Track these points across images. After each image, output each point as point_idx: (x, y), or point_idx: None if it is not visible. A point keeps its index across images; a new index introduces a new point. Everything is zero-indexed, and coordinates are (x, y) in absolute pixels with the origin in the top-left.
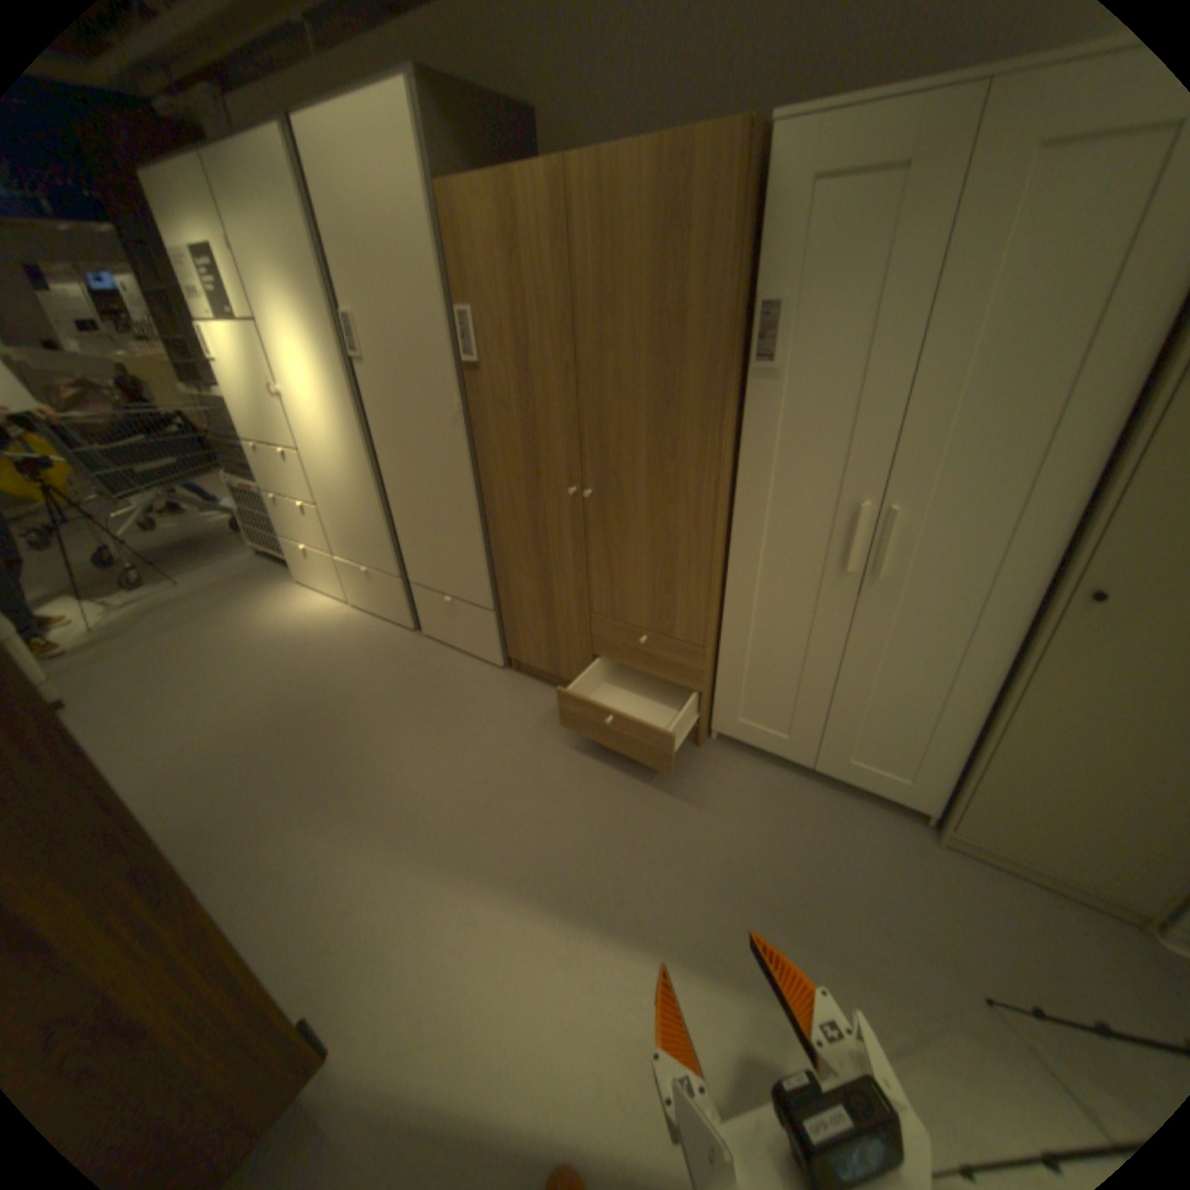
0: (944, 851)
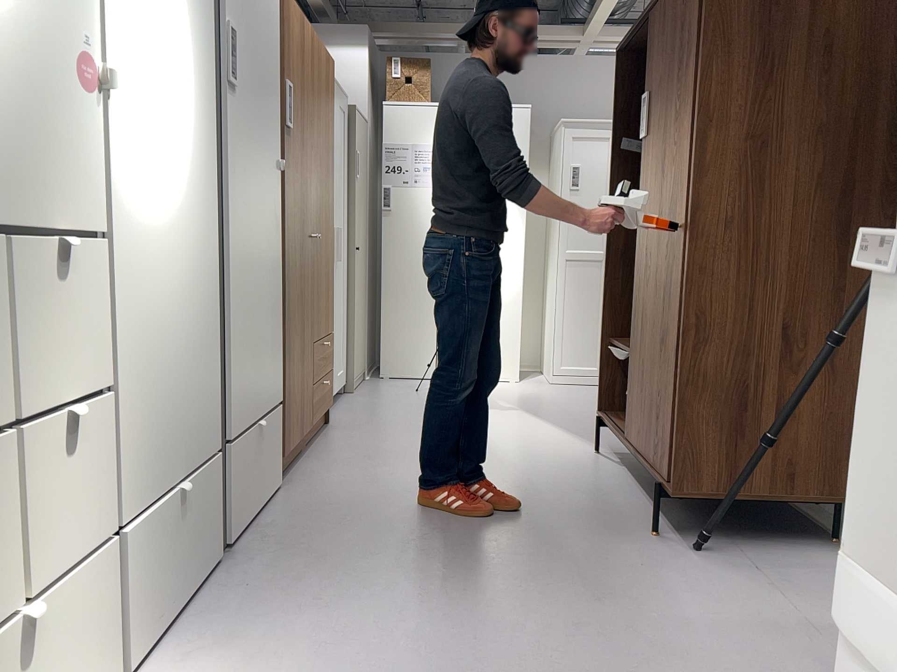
0: (355, 392)
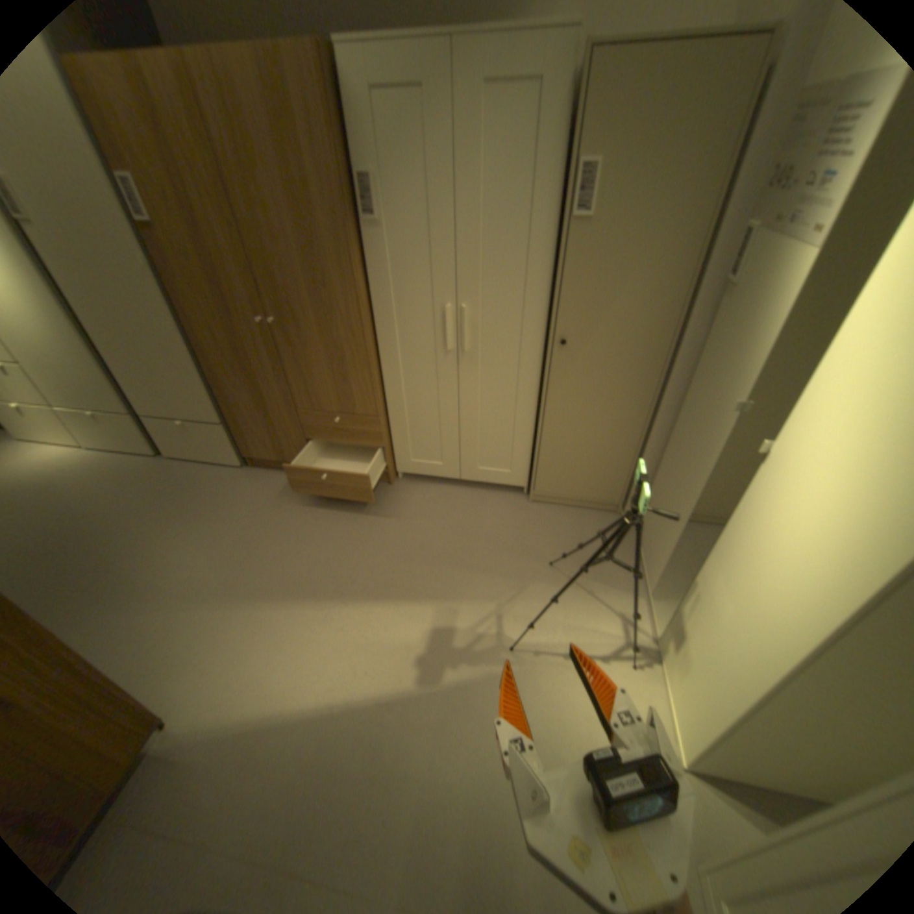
0: (531, 504)
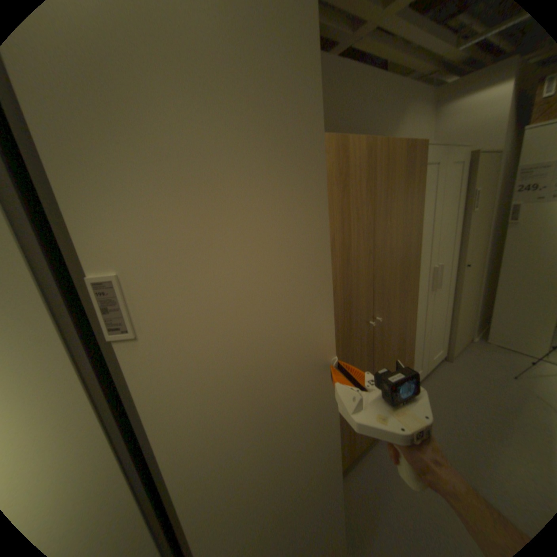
0: (454, 363)
